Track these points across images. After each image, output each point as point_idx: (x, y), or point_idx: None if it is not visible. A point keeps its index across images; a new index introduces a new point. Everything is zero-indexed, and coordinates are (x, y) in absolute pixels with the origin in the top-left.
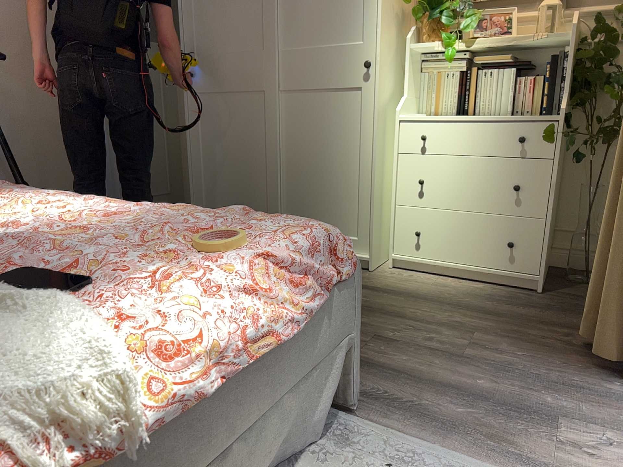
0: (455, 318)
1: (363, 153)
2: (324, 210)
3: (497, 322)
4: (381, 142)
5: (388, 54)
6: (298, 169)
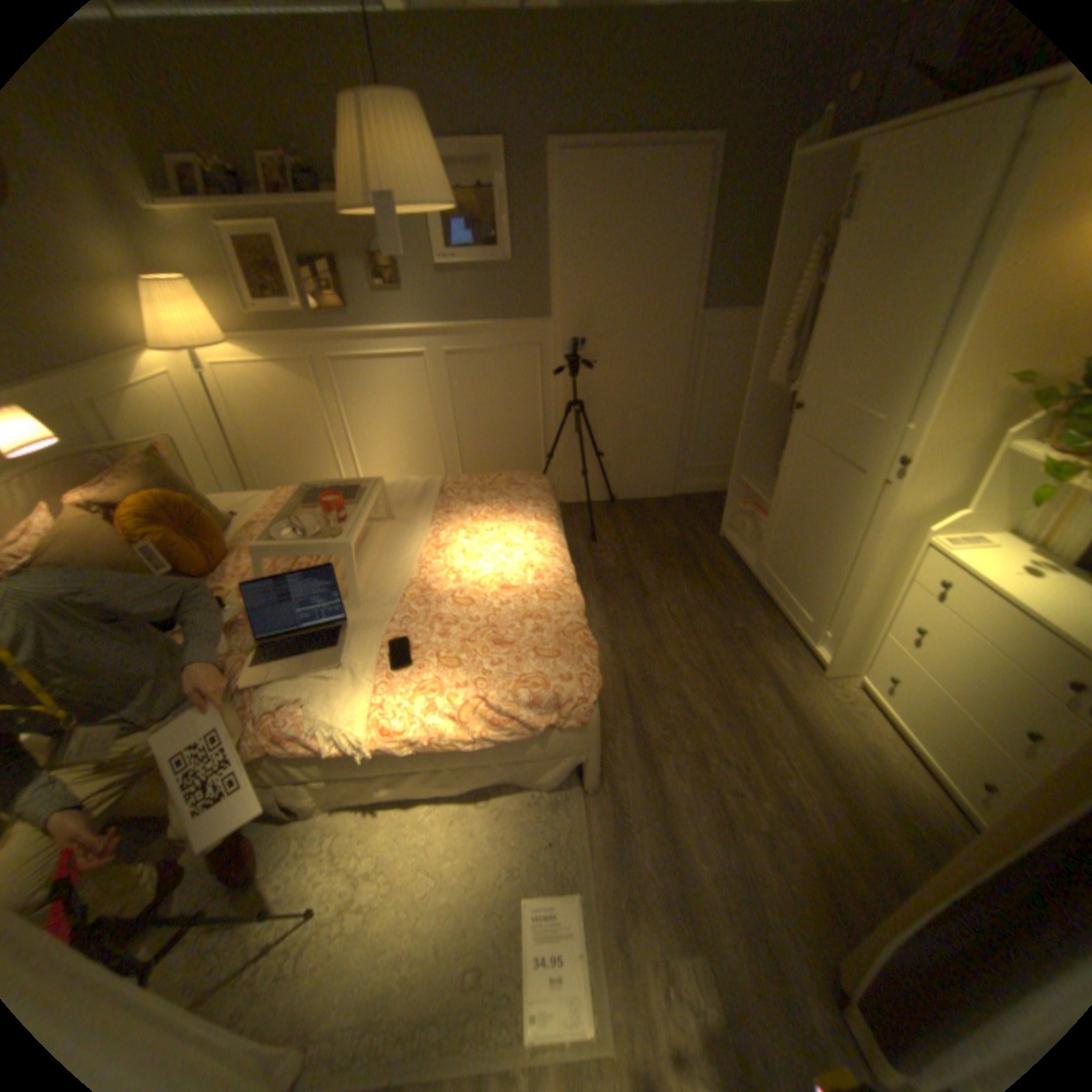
0: (814, 798)
1: (867, 557)
2: (816, 586)
3: (852, 842)
4: (894, 558)
5: (956, 450)
6: (809, 530)
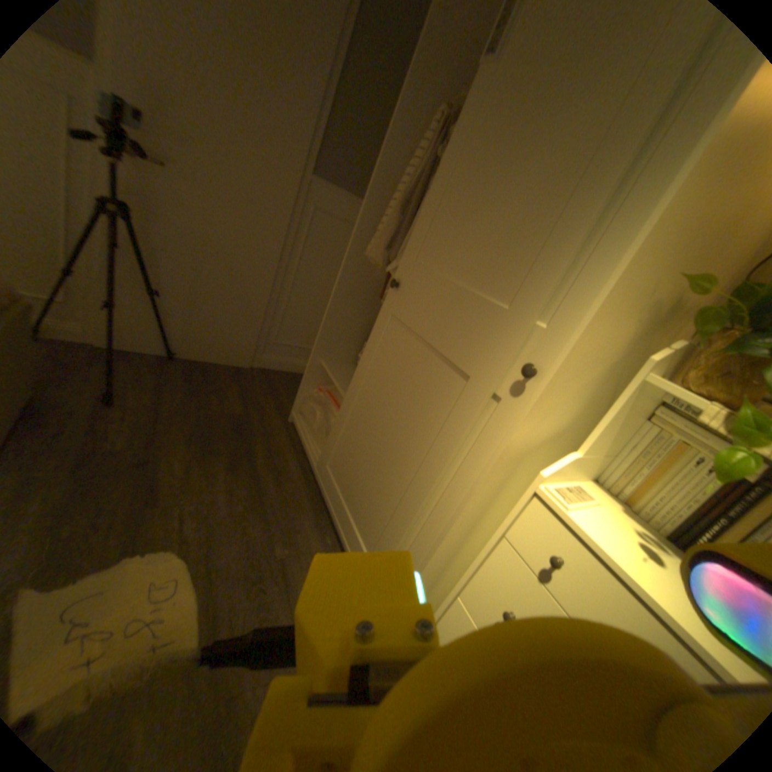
0: None
1: (448, 492)
2: (377, 508)
3: None
4: (482, 500)
5: (586, 369)
6: (380, 436)
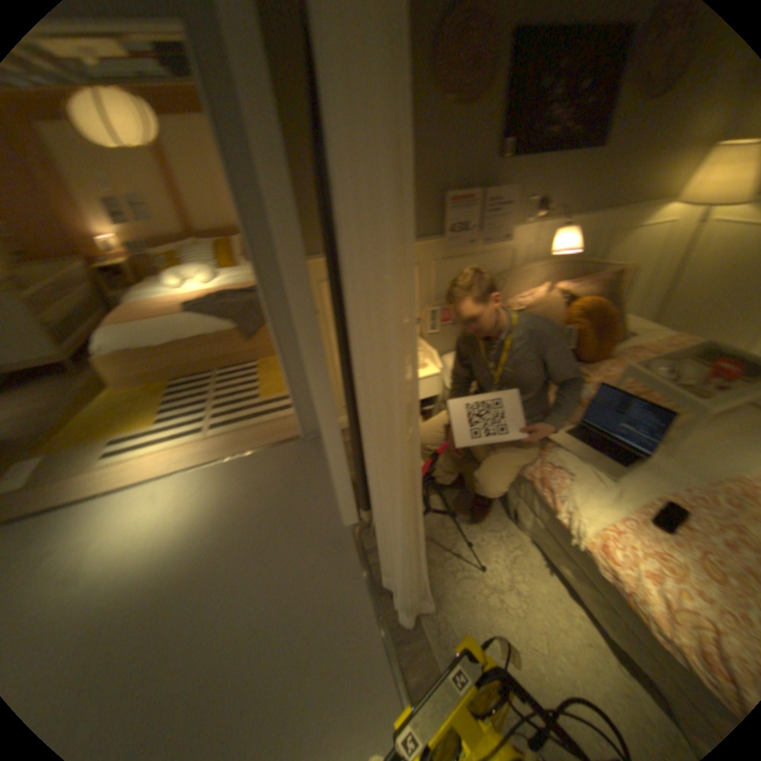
0: None
1: None
2: None
3: None
4: None
5: None
6: None
